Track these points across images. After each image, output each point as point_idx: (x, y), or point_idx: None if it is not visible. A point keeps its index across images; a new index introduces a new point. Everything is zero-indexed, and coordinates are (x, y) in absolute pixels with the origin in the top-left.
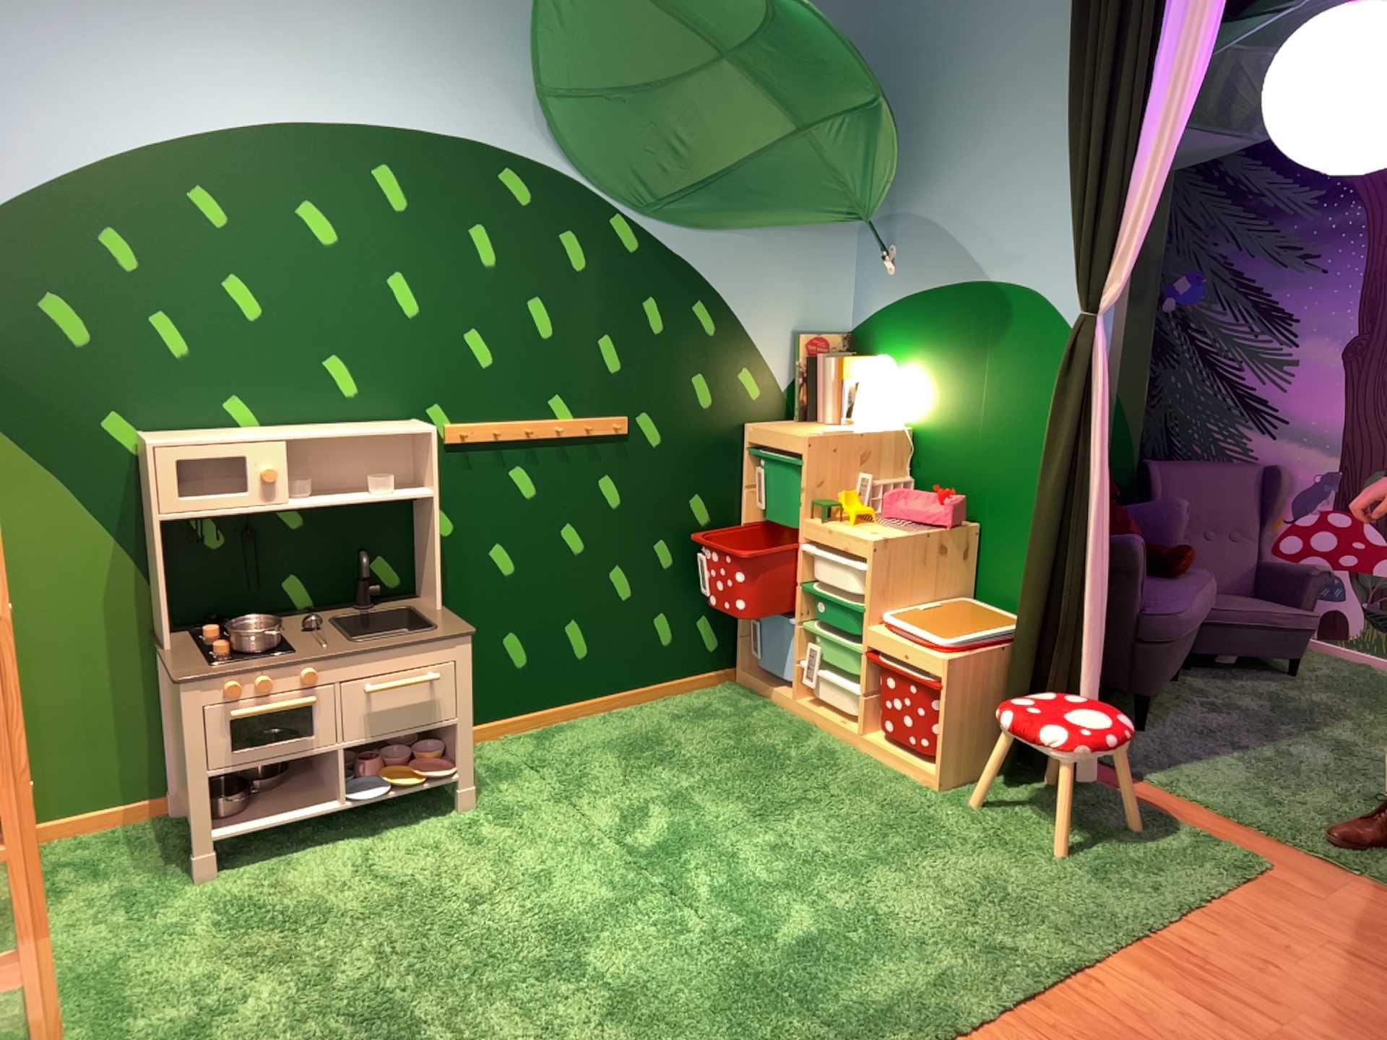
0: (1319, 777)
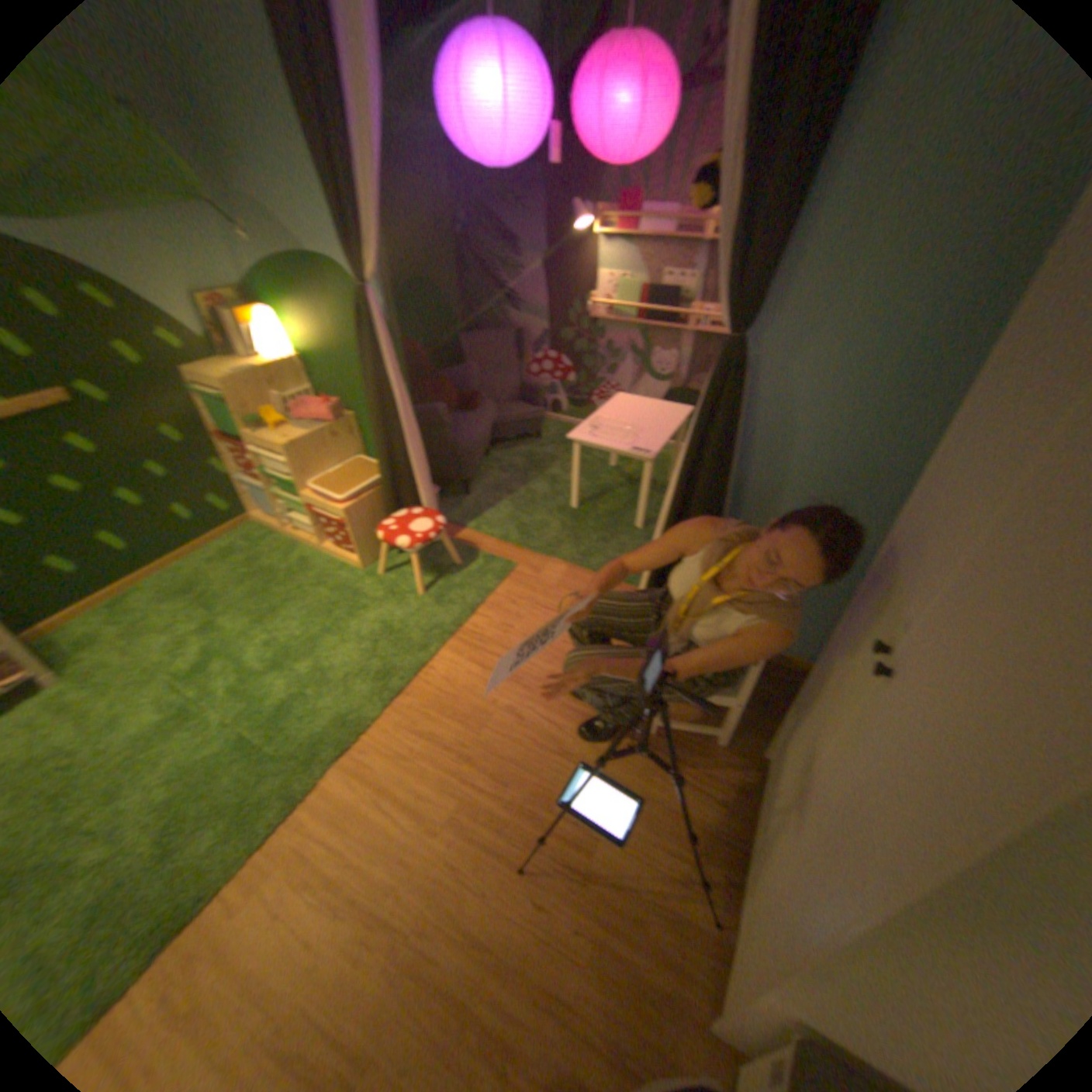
0: (541, 504)
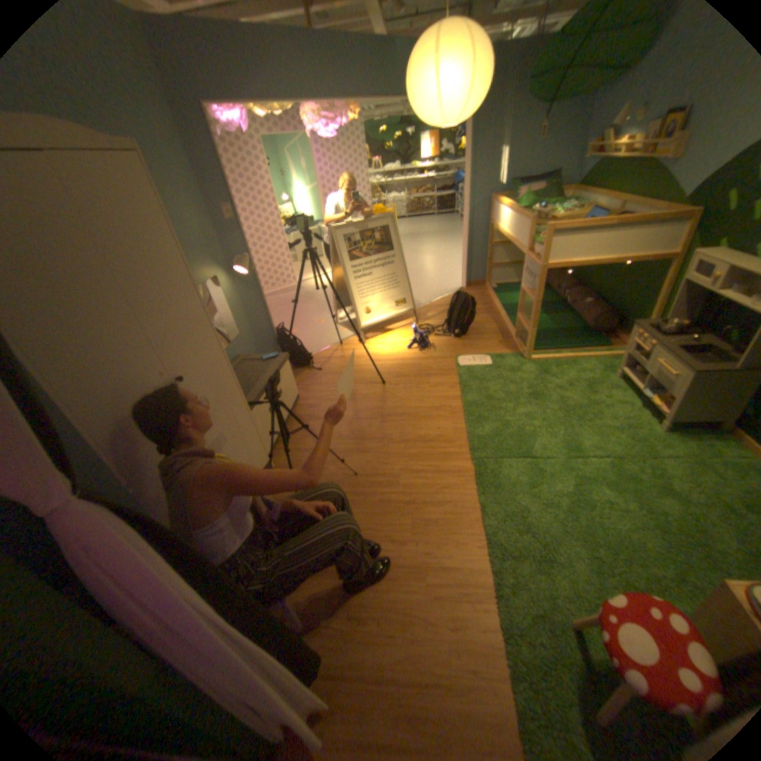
0: None
